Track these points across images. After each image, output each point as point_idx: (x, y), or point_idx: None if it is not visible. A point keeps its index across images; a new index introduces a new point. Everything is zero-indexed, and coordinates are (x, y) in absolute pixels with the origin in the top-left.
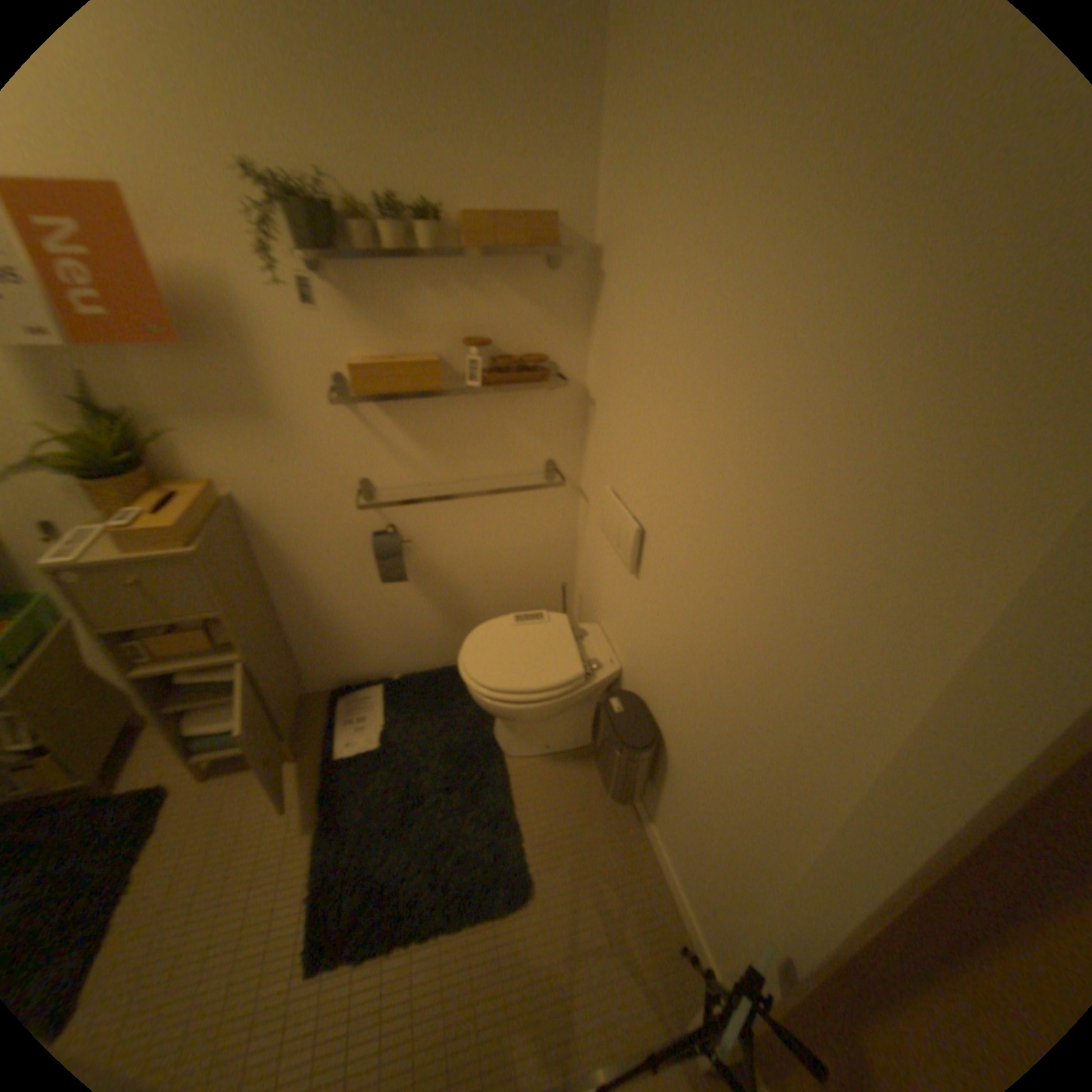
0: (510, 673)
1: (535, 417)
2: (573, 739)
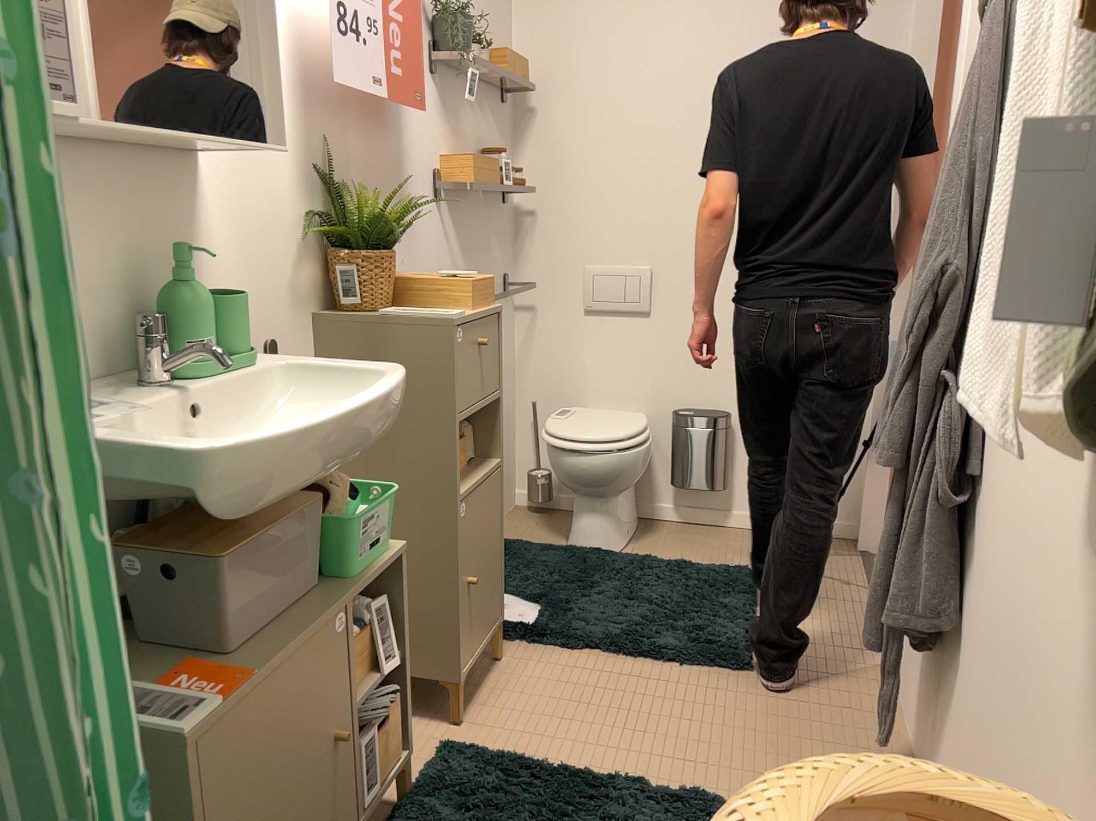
0: (621, 429)
1: (502, 237)
2: (634, 520)
